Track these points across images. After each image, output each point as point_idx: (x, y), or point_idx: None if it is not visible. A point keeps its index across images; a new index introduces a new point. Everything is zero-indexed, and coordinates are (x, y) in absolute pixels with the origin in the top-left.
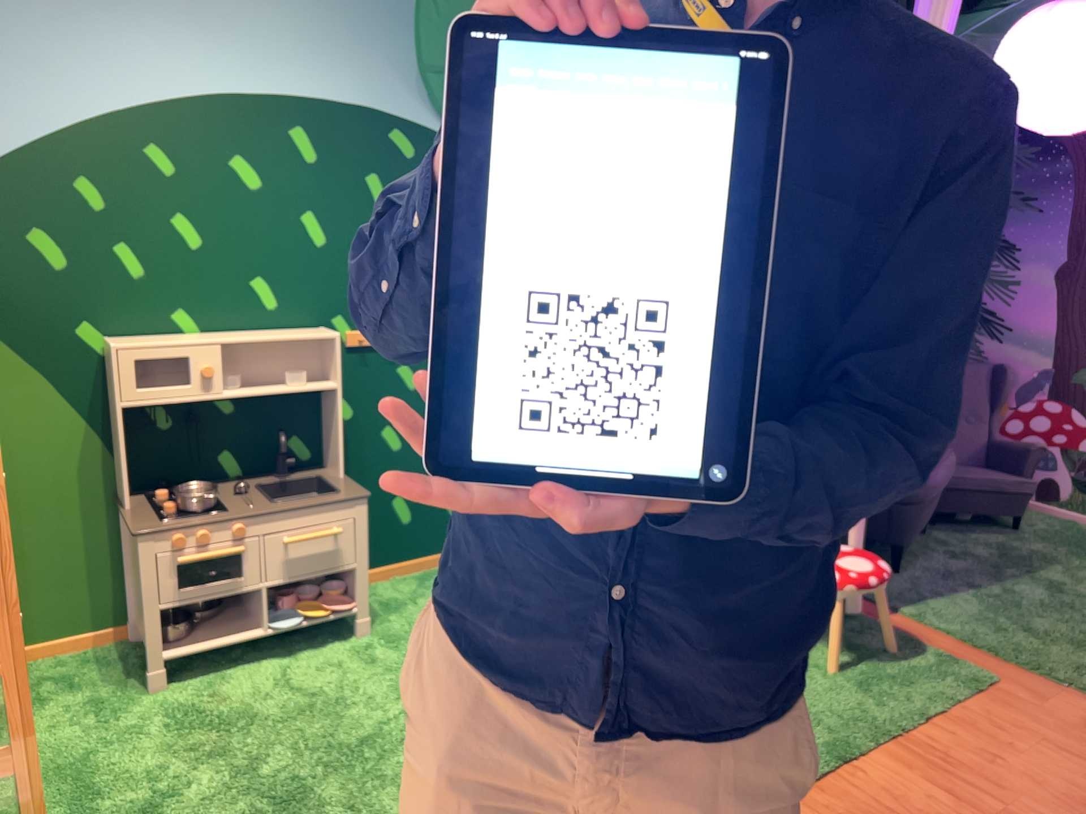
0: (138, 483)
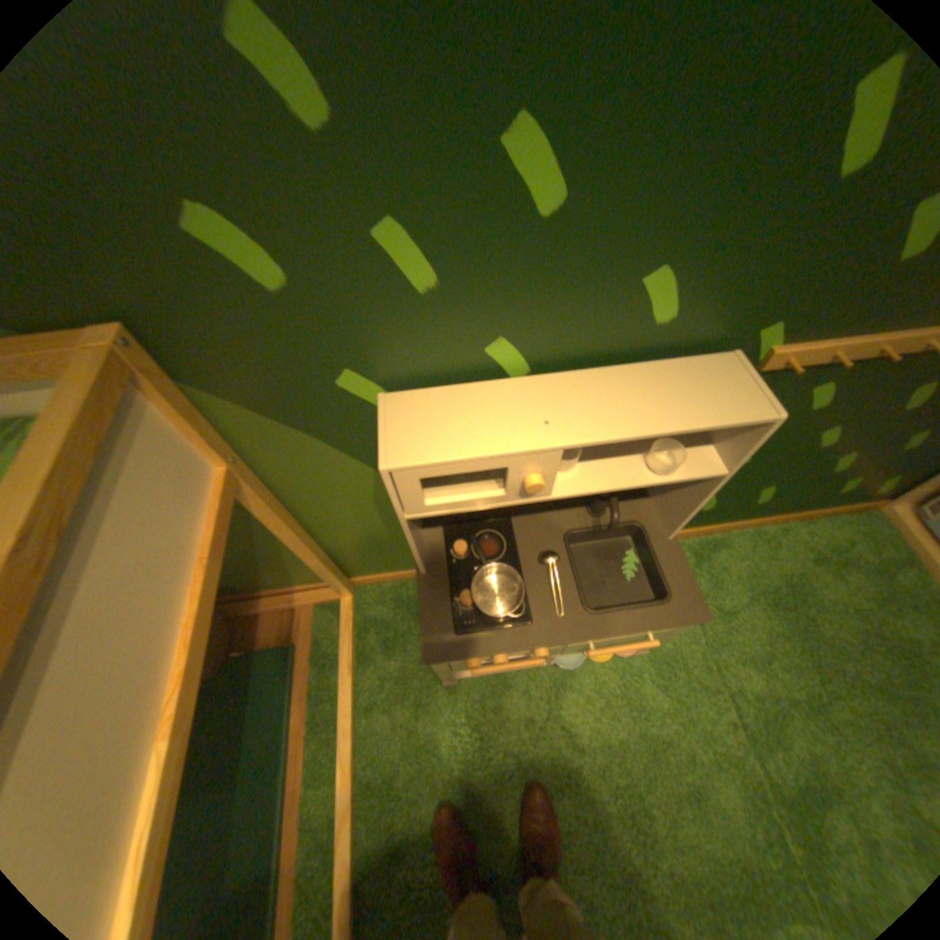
0: None
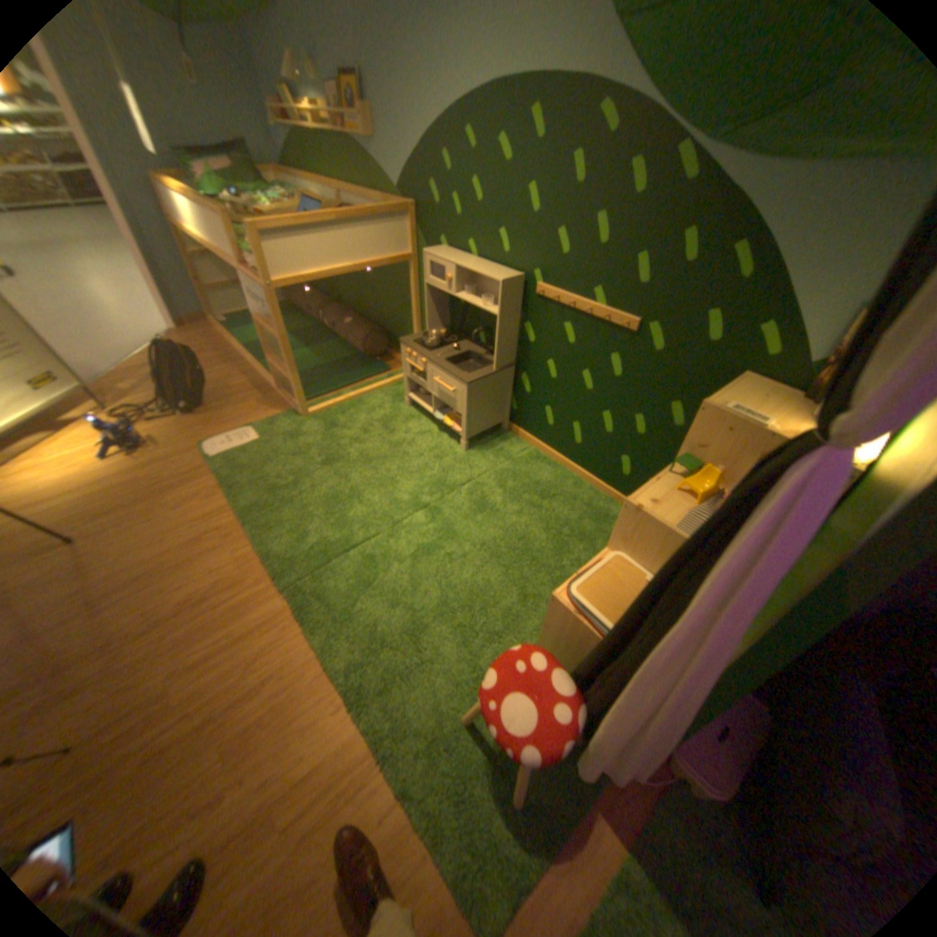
0: (453, 326)
